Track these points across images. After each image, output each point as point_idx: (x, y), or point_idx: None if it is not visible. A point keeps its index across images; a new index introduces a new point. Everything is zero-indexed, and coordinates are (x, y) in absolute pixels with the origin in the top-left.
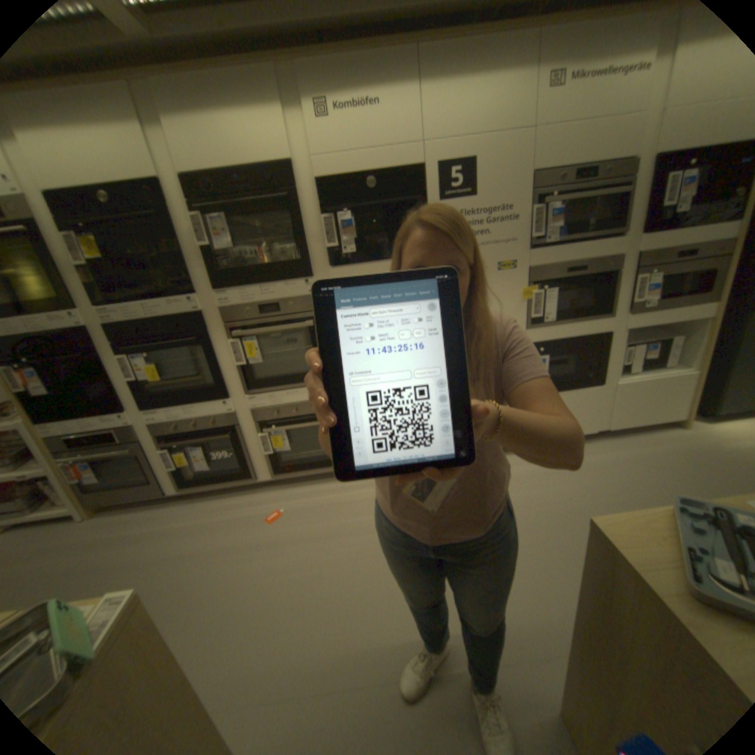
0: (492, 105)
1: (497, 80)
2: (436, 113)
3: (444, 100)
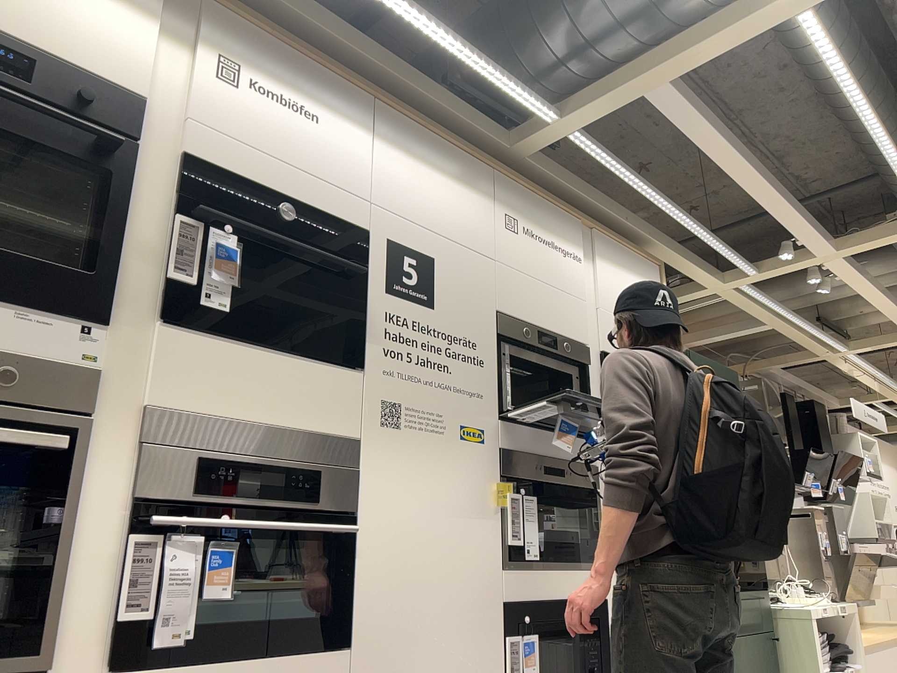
0: (450, 215)
1: (455, 195)
2: (392, 186)
3: (401, 179)
